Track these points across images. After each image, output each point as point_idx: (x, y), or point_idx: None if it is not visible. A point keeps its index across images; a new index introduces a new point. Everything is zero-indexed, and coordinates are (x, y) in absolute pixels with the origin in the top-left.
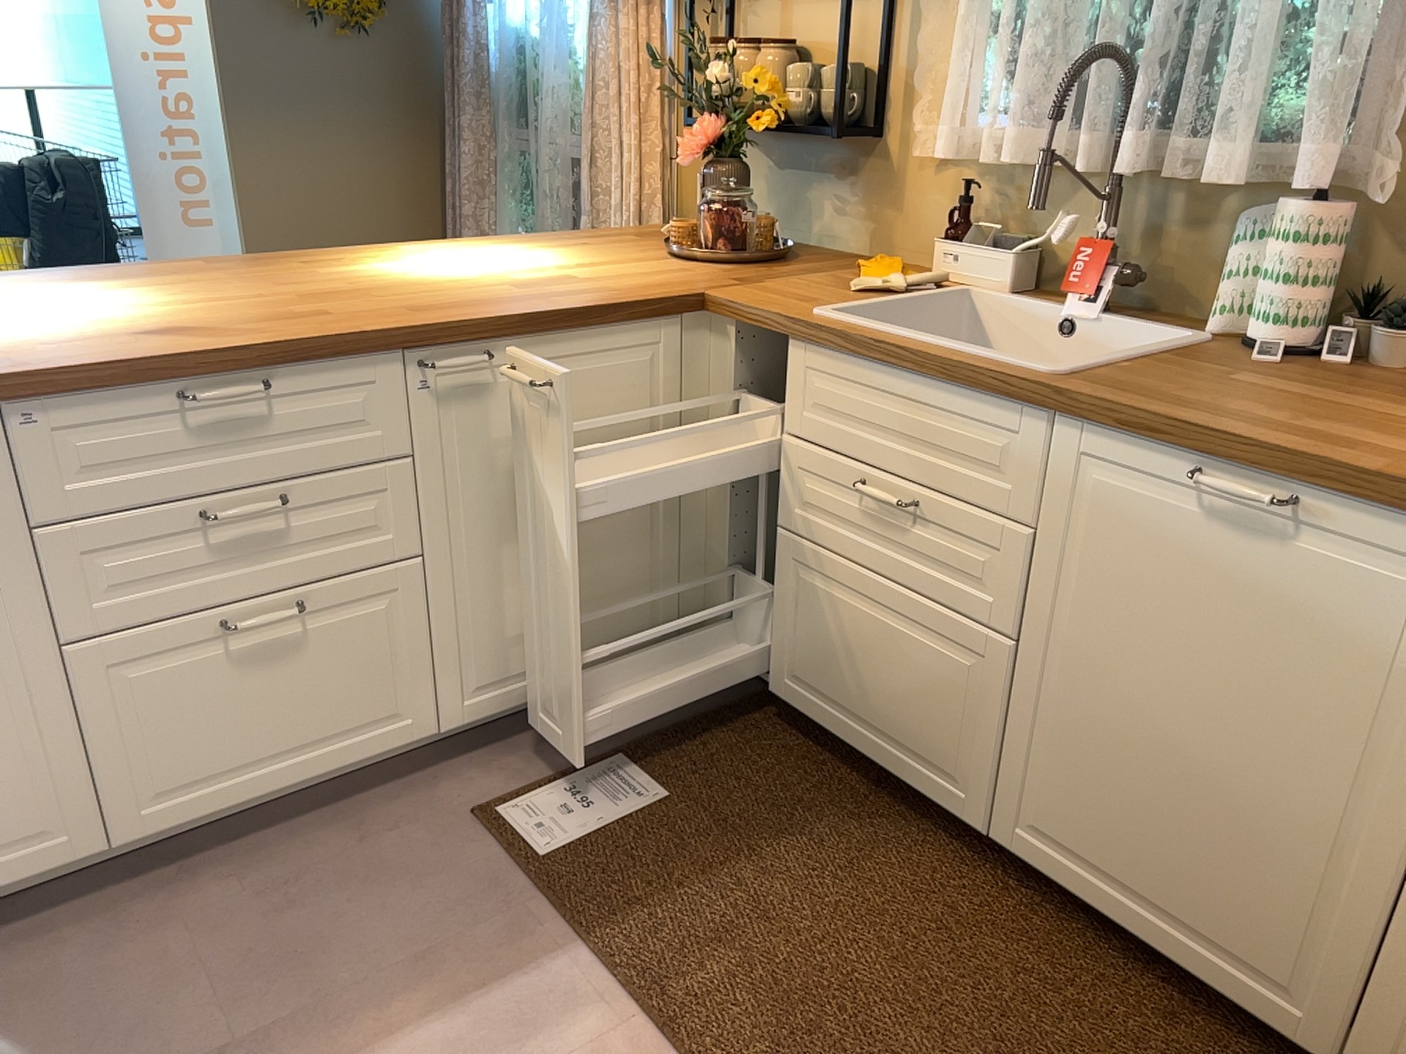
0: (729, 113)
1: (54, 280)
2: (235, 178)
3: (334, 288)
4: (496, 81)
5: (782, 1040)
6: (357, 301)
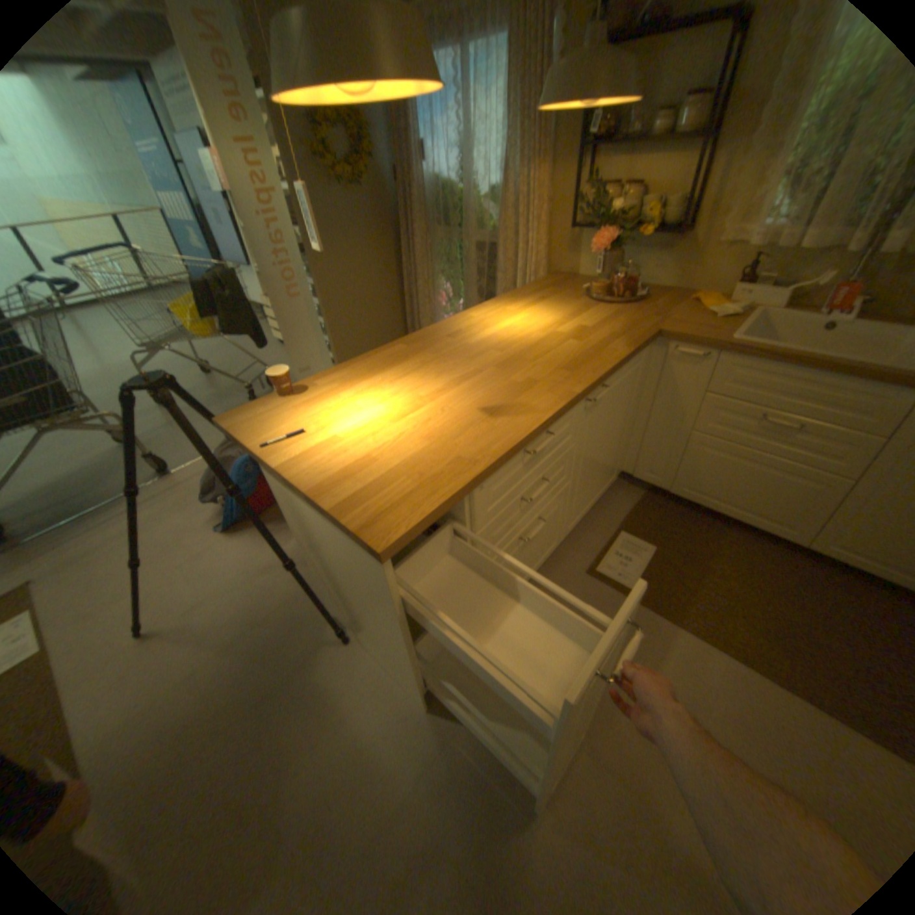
0: (623, 224)
1: (355, 373)
2: (310, 271)
3: (497, 355)
4: (425, 201)
5: (790, 657)
6: (528, 366)
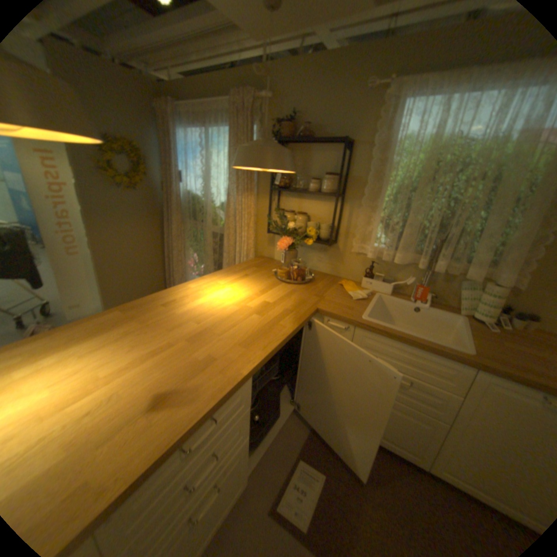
0: (295, 236)
1: (51, 346)
2: (86, 239)
3: (193, 328)
4: (181, 205)
5: None
6: (213, 342)
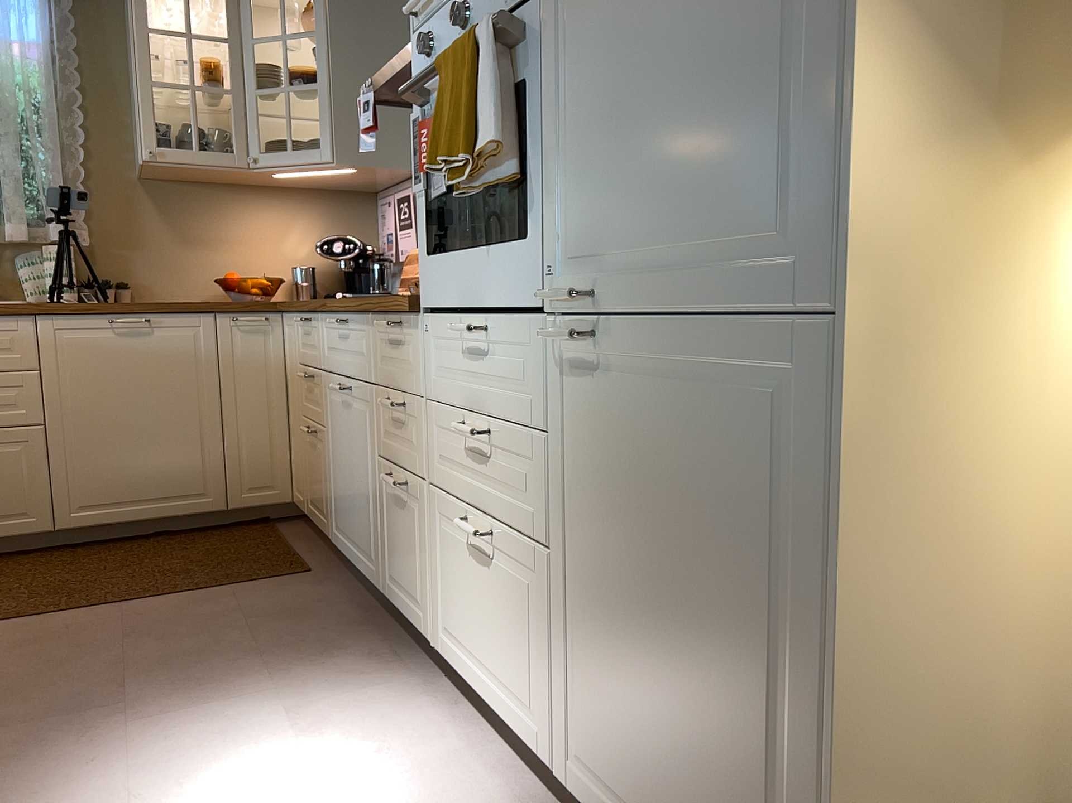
0: None
1: None
2: None
3: None
4: None
5: (65, 598)
6: None
